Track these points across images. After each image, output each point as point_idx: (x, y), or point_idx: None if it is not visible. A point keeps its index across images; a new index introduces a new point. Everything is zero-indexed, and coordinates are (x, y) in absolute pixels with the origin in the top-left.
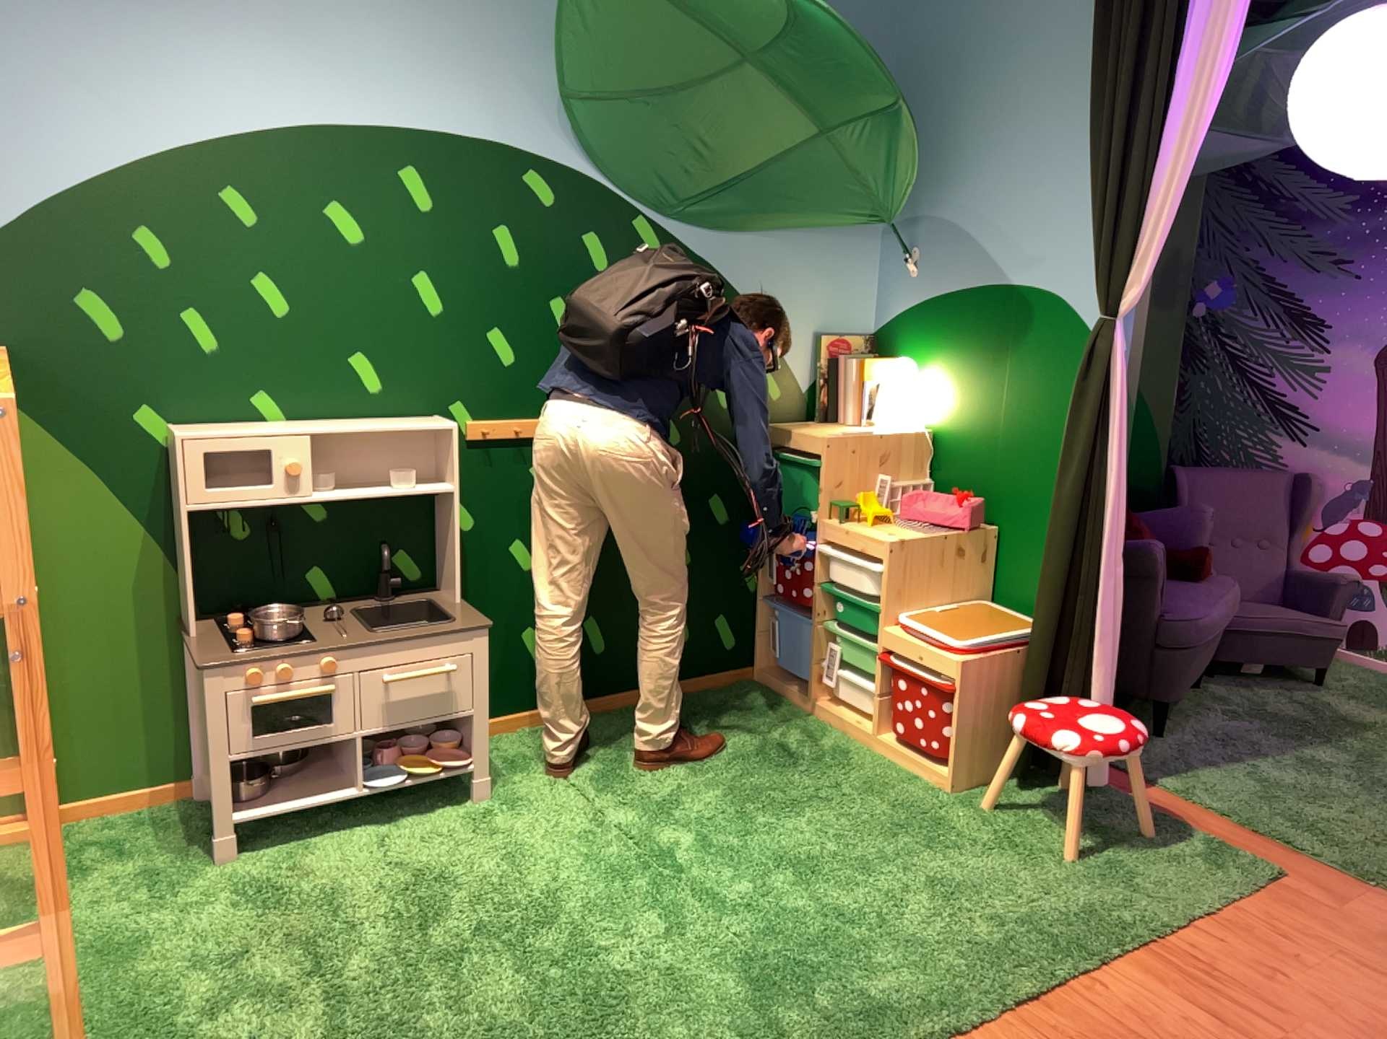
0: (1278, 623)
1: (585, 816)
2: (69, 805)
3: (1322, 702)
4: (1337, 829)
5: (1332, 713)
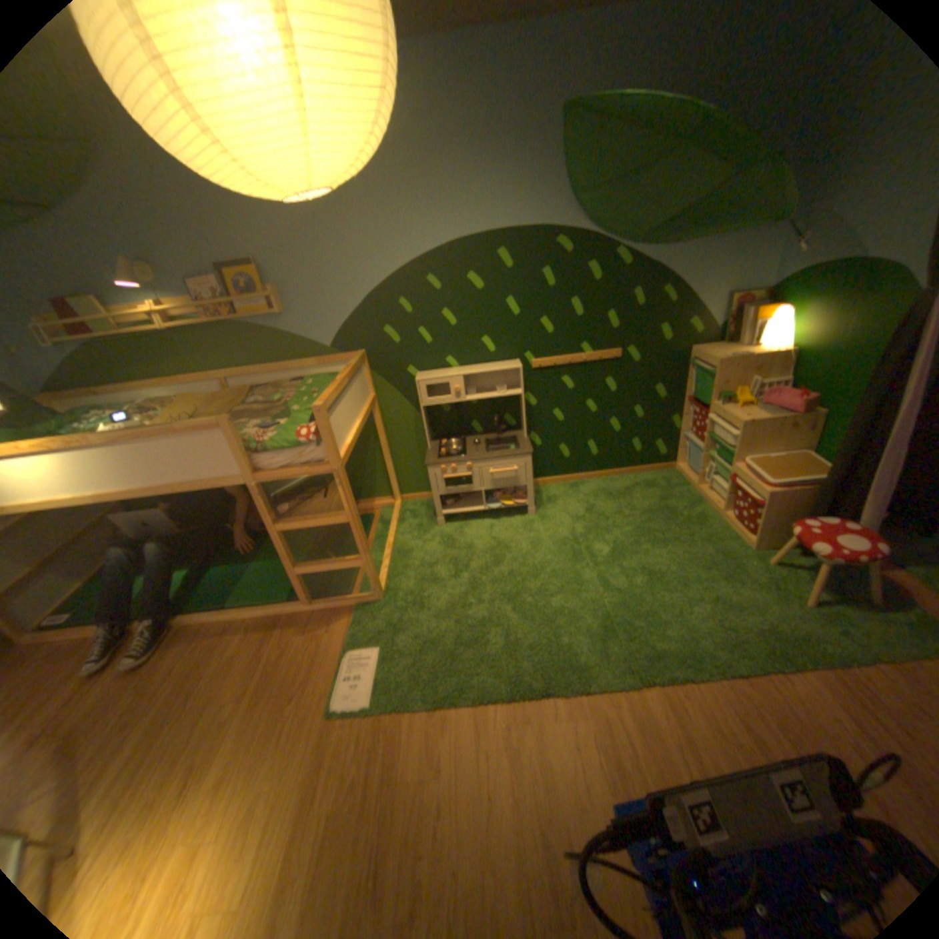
0: None
1: (566, 533)
2: (398, 499)
3: None
4: None
5: None
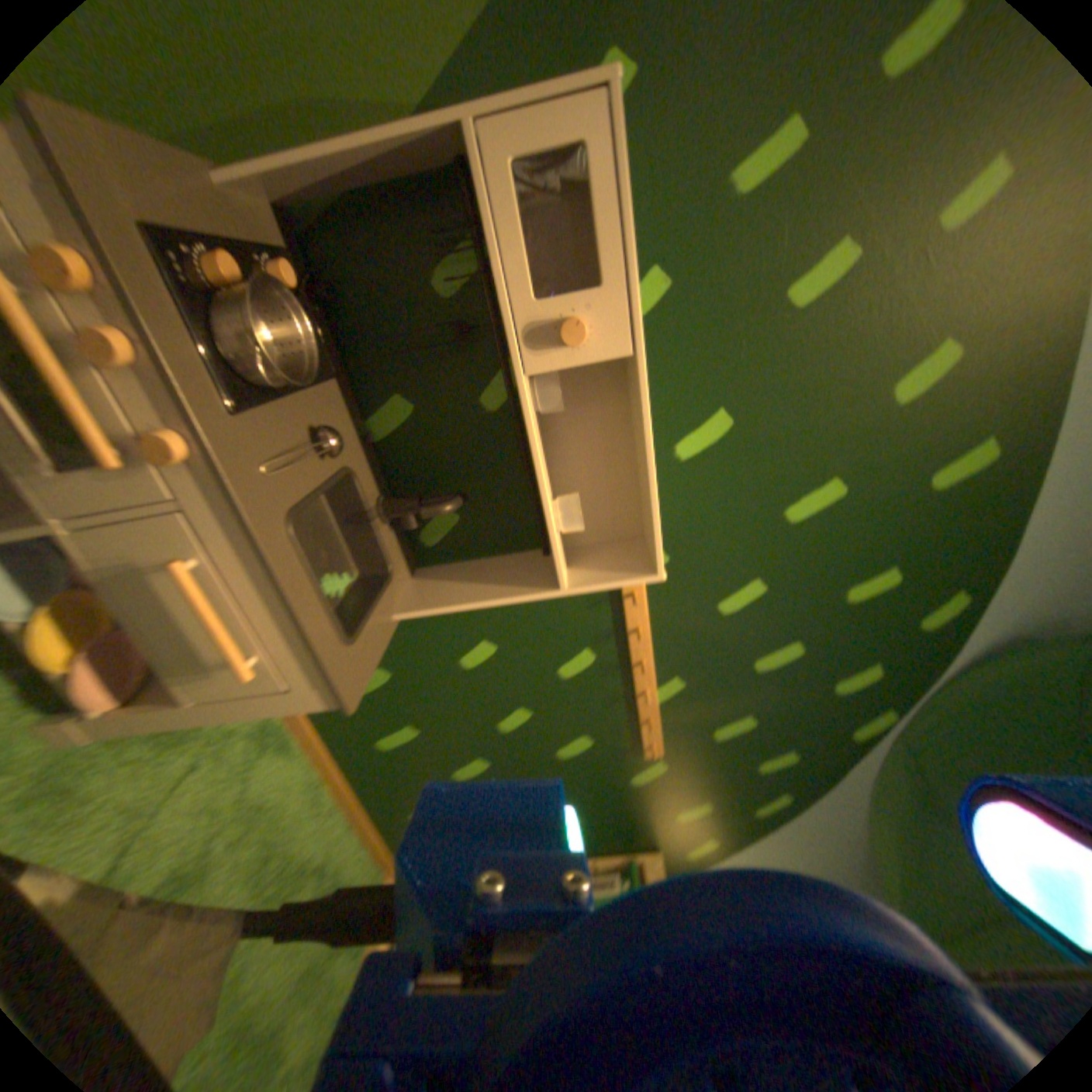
0: None
1: None
2: None
3: None
4: None
5: None
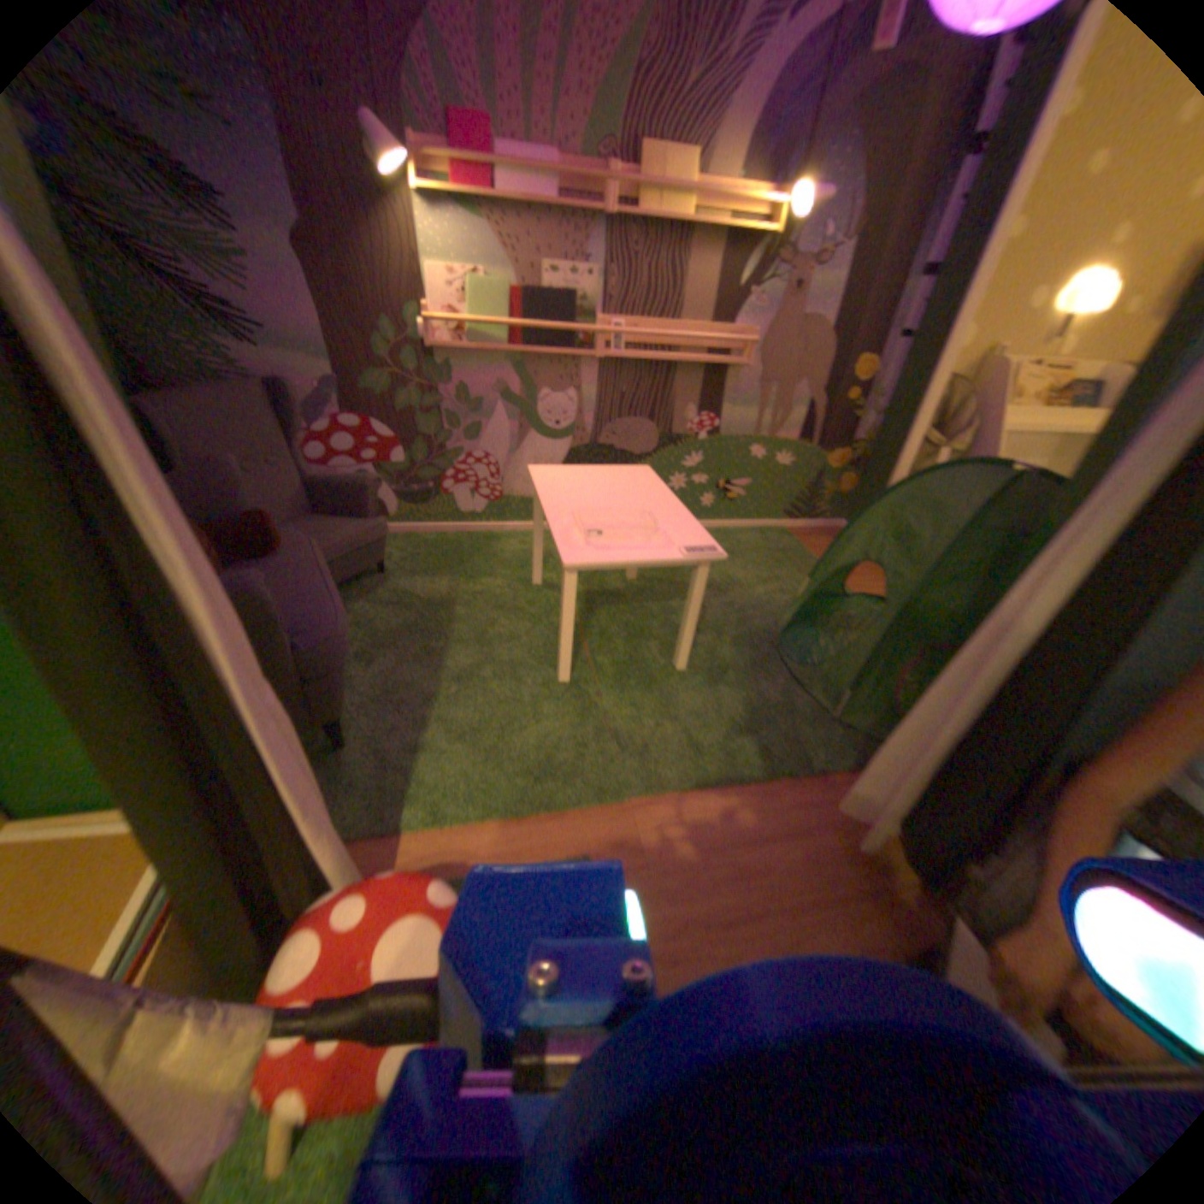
0: (351, 539)
1: None
2: None
3: (410, 587)
4: (564, 750)
5: (427, 596)
